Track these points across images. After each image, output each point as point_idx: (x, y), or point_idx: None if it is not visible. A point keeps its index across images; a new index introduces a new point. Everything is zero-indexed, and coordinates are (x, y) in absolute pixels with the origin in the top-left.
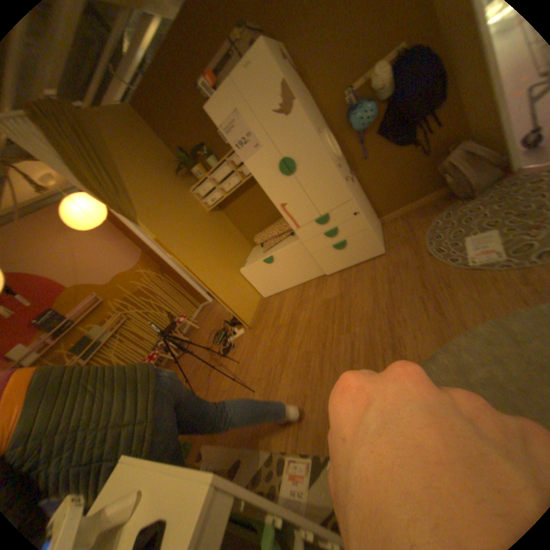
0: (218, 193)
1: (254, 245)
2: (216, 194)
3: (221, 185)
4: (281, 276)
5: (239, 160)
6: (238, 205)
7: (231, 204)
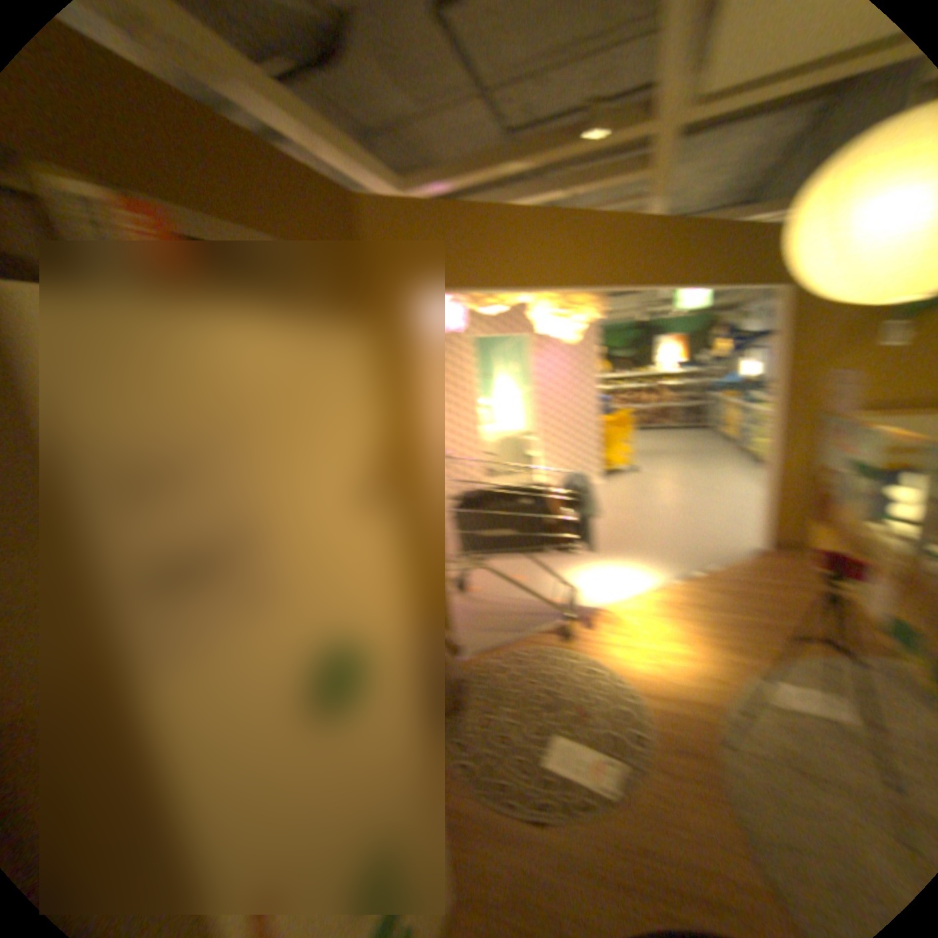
0: None
1: None
2: None
3: None
4: None
5: None
6: None
7: None
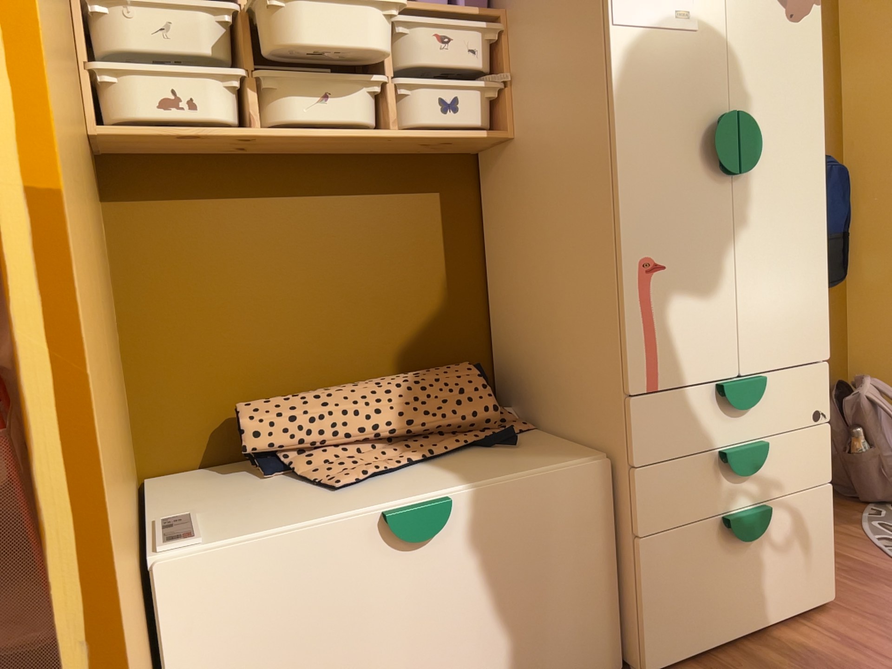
0: (225, 104)
1: (157, 472)
2: (213, 99)
3: (284, 81)
4: (416, 663)
5: (436, 58)
6: (226, 232)
7: (191, 212)
